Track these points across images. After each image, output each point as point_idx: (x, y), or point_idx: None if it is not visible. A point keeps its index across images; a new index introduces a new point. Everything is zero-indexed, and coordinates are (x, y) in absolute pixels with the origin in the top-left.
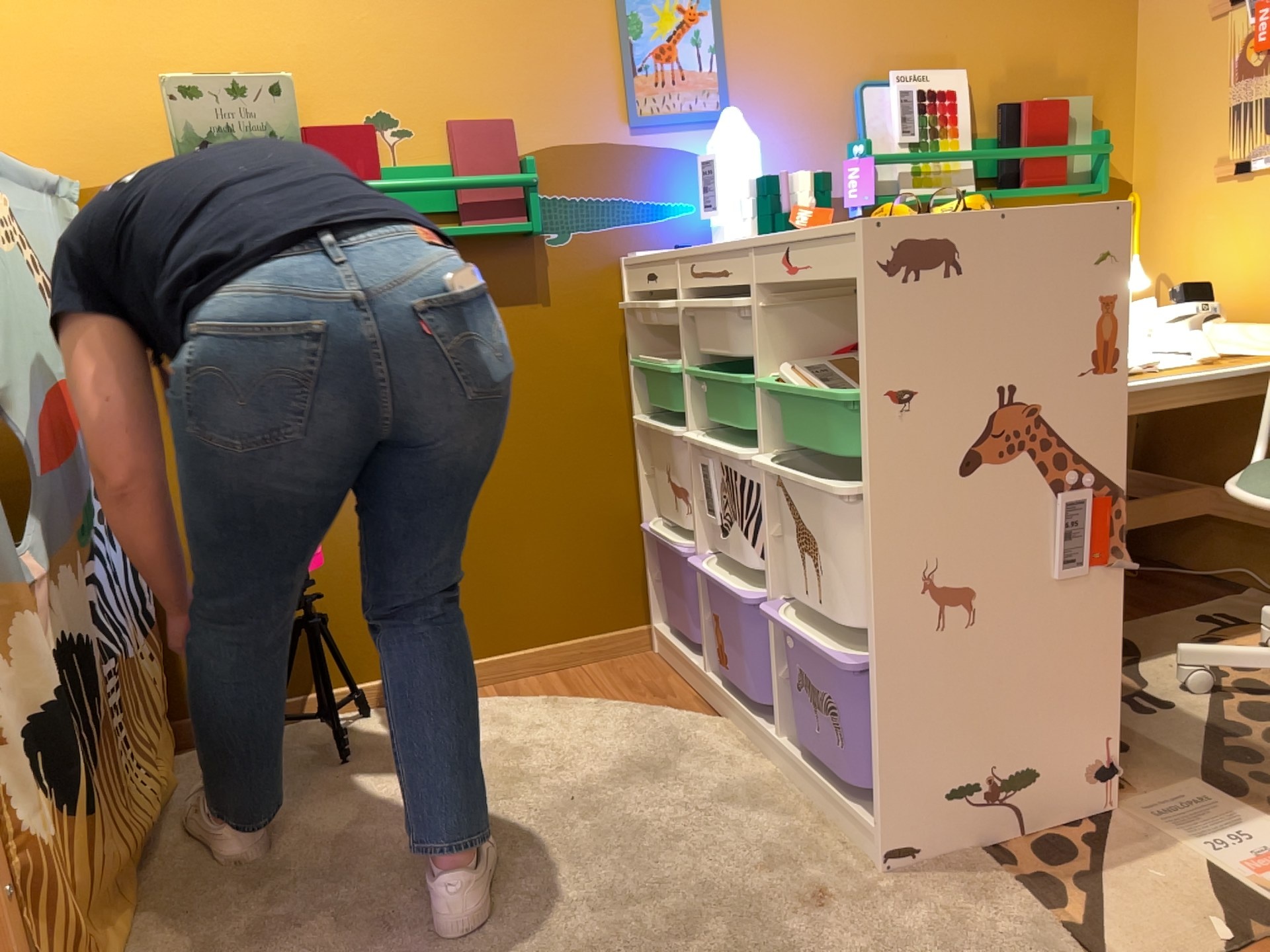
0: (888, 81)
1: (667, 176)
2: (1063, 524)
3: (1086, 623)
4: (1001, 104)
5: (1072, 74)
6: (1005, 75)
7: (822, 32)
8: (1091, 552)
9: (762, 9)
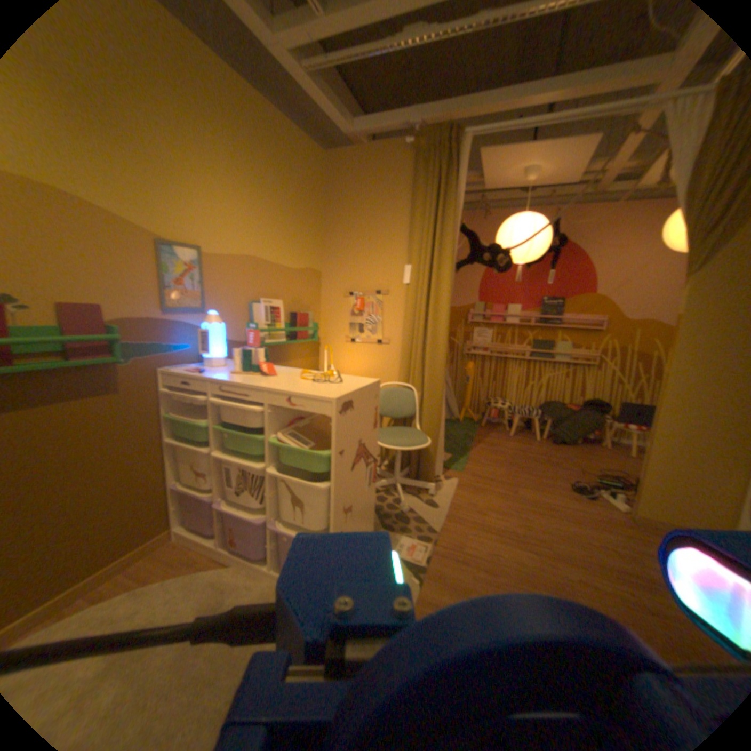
0: (260, 301)
1: (178, 333)
2: (369, 473)
3: (370, 499)
4: (291, 312)
5: (306, 304)
6: (291, 302)
7: (239, 281)
8: (373, 479)
9: (217, 269)
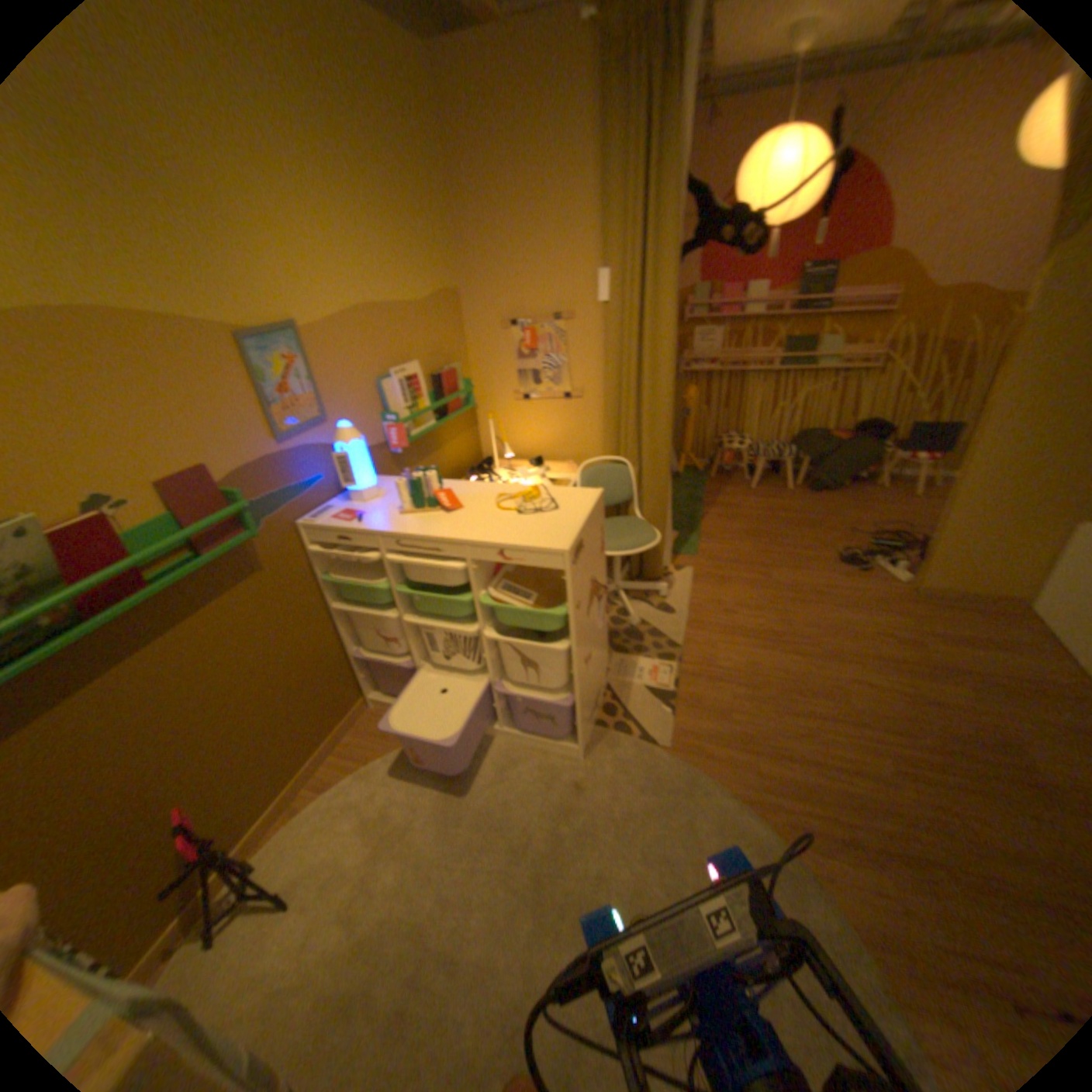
0: (392, 375)
1: (306, 463)
2: (601, 607)
3: (604, 632)
4: (434, 375)
5: (450, 351)
6: (430, 358)
7: (357, 353)
8: (606, 610)
9: (326, 345)
